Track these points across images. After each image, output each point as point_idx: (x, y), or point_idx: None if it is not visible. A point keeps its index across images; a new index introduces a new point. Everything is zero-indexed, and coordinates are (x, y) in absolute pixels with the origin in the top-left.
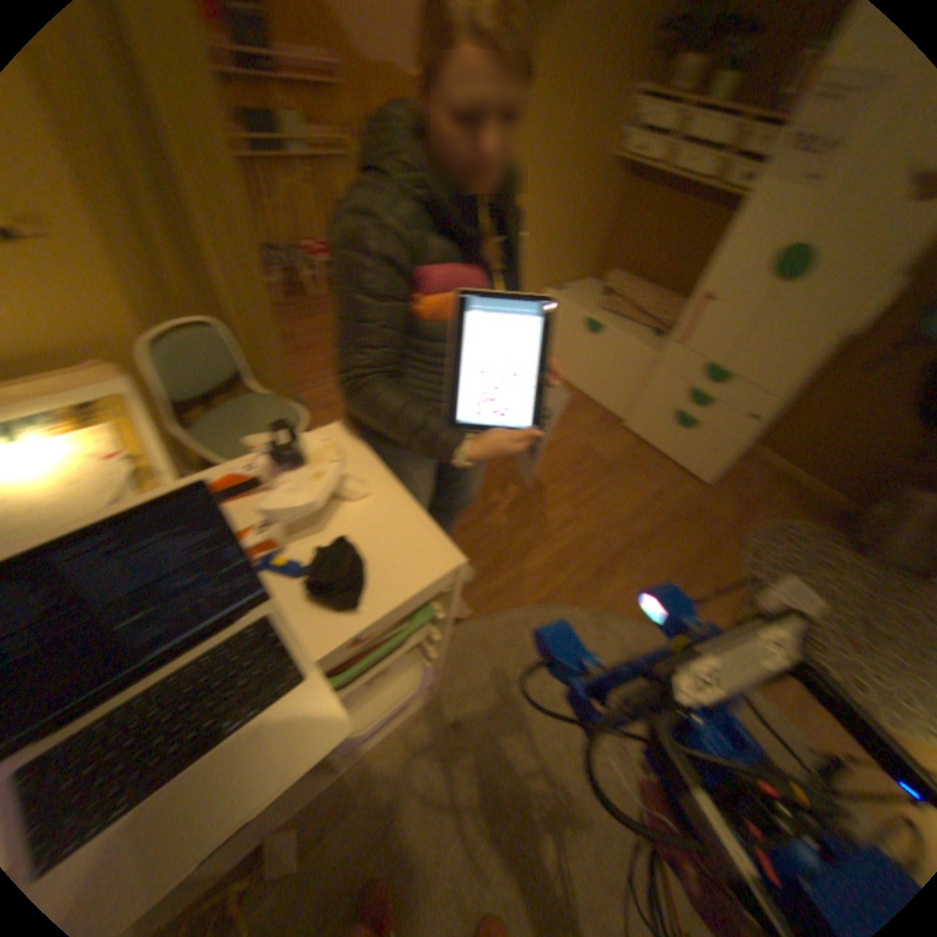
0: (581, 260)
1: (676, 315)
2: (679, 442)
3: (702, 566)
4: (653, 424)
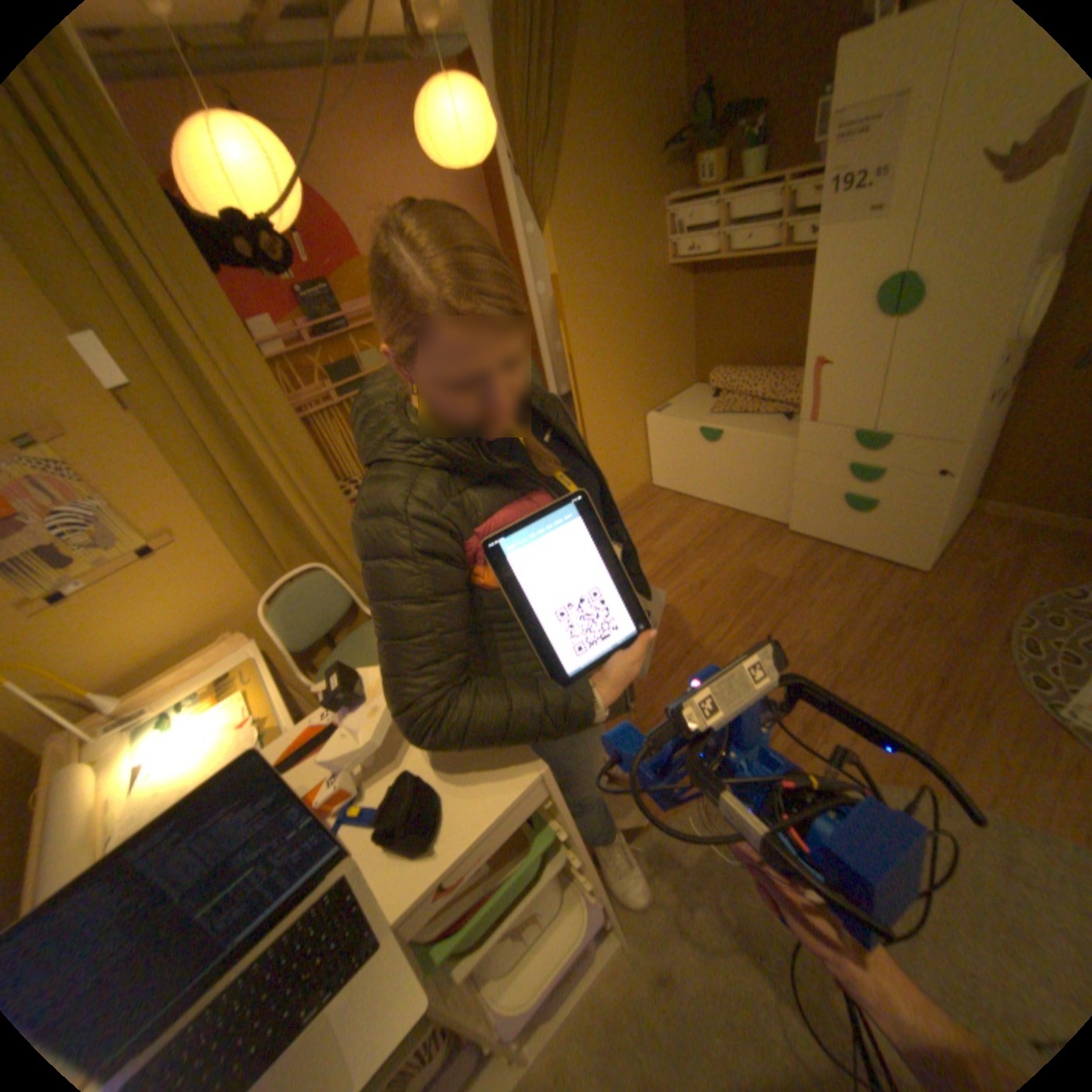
0: (674, 371)
1: (800, 389)
2: (863, 529)
3: (952, 683)
4: (822, 518)
